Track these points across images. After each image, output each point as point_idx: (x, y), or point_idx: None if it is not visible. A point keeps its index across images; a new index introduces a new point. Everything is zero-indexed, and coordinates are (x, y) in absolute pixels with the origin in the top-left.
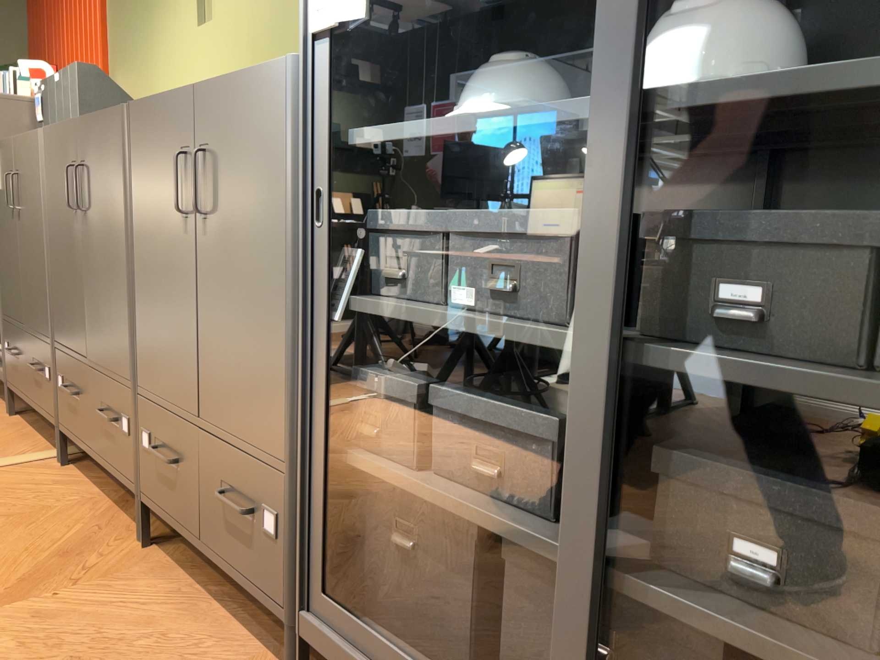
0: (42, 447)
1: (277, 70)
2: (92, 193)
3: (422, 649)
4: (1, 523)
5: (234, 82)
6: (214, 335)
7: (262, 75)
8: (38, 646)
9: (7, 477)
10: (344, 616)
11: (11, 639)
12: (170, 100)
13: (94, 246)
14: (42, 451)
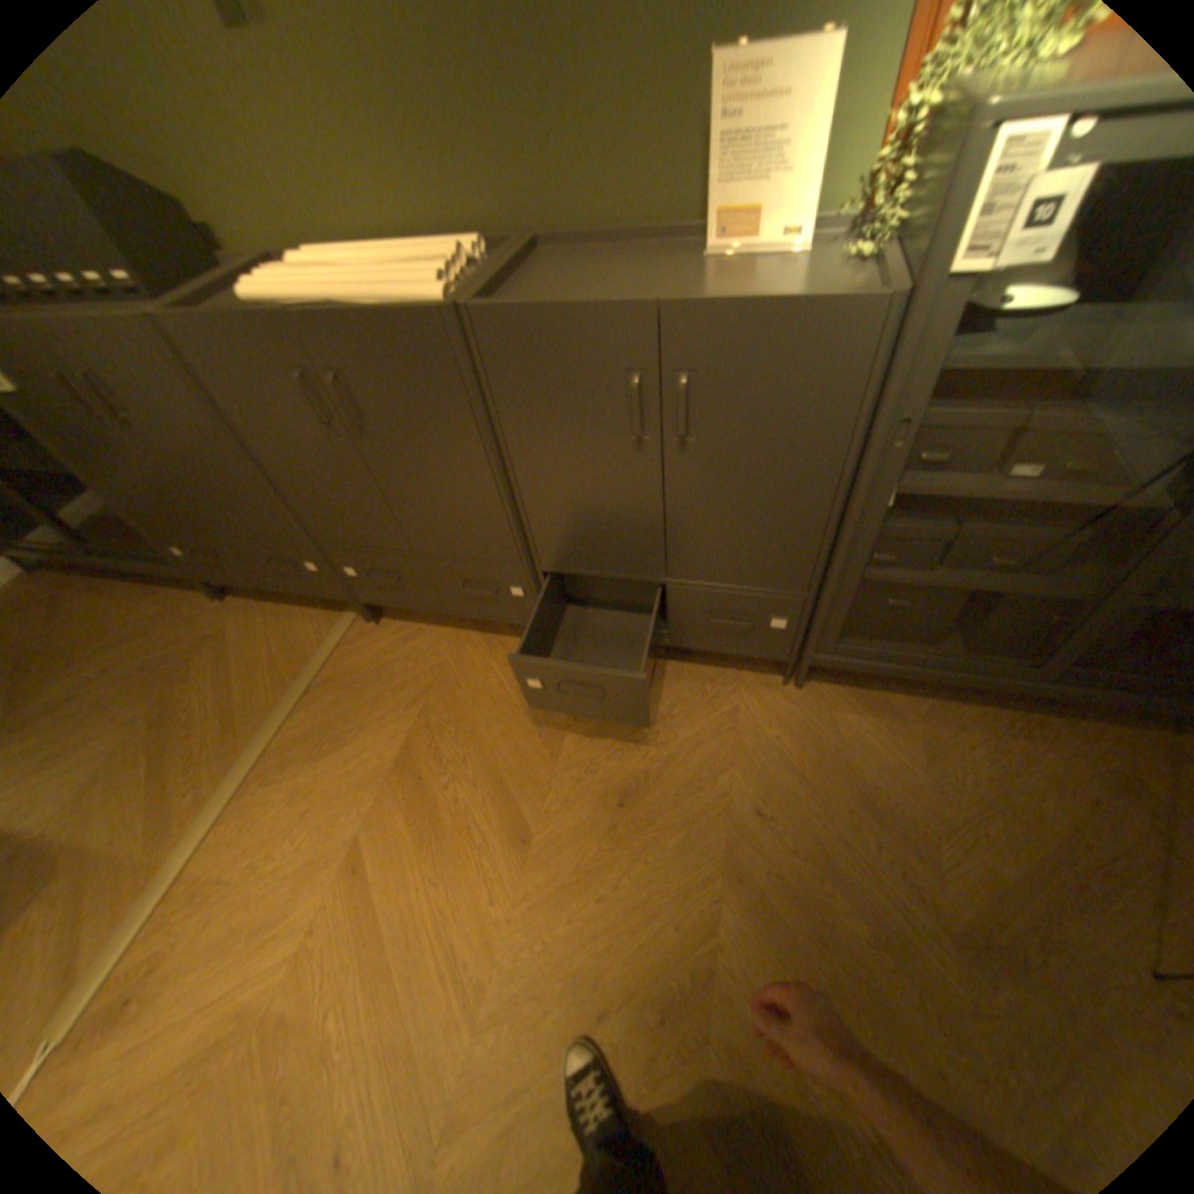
0: (321, 616)
1: (866, 308)
2: (375, 407)
3: (887, 638)
4: (432, 695)
5: (763, 311)
6: (696, 527)
7: (831, 309)
8: (620, 749)
9: (354, 658)
10: (857, 649)
11: (599, 756)
12: (590, 315)
13: (400, 460)
14: (329, 620)
